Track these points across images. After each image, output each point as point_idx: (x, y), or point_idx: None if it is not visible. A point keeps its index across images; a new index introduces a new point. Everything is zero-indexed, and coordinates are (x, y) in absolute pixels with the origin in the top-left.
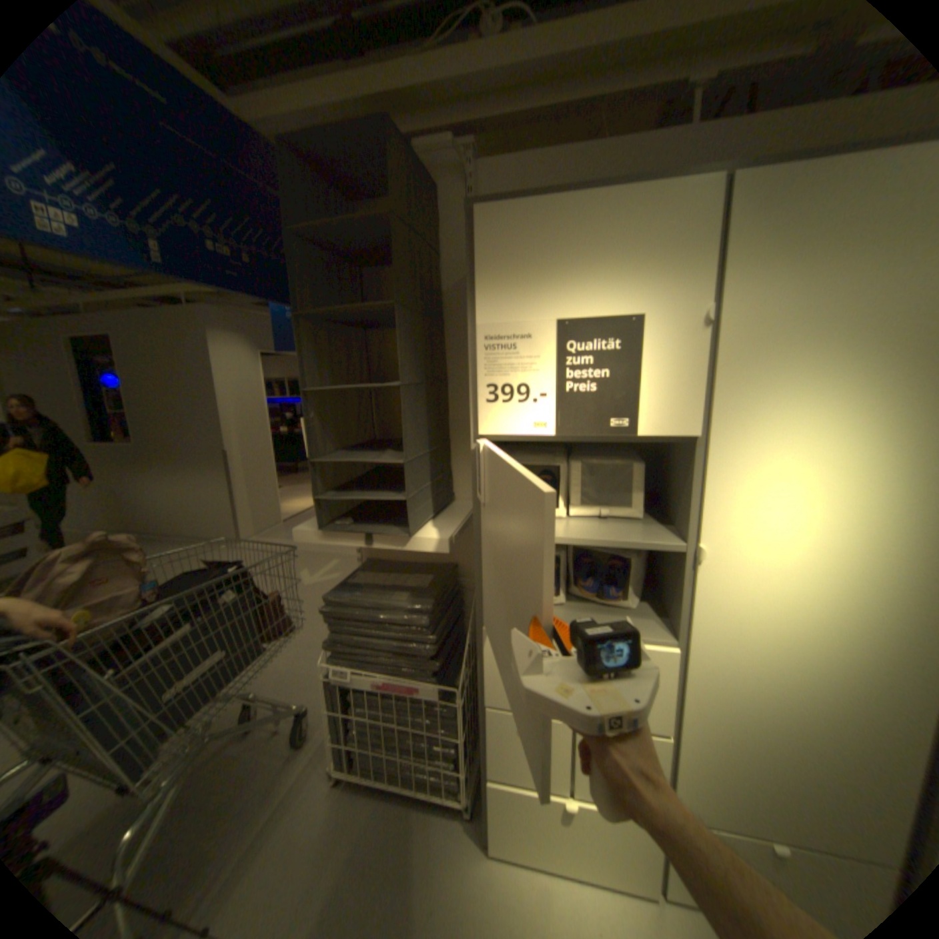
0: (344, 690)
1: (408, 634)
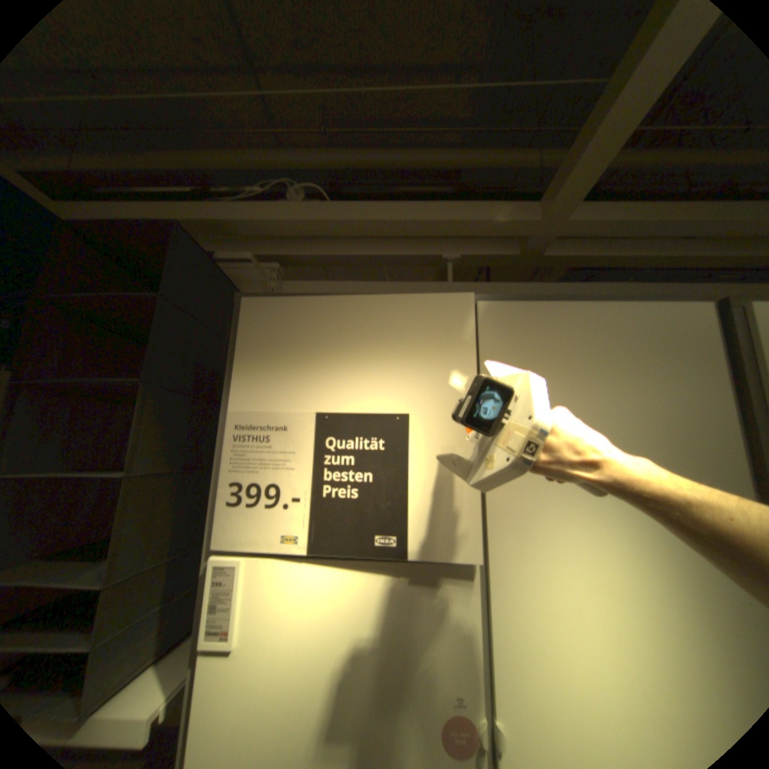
0: None
1: None
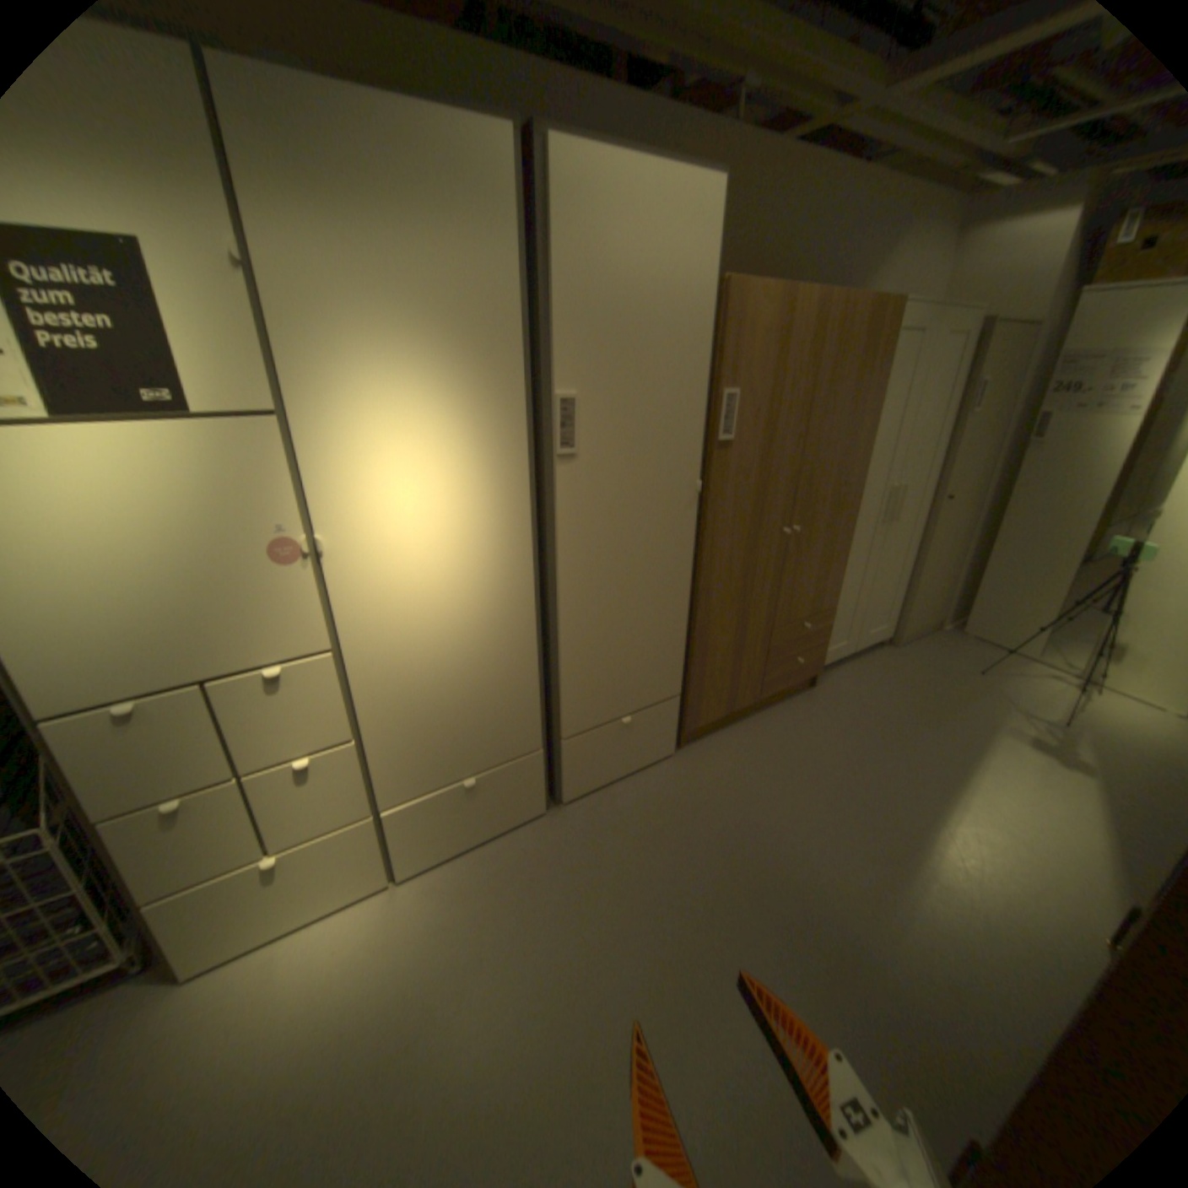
0: None
1: None
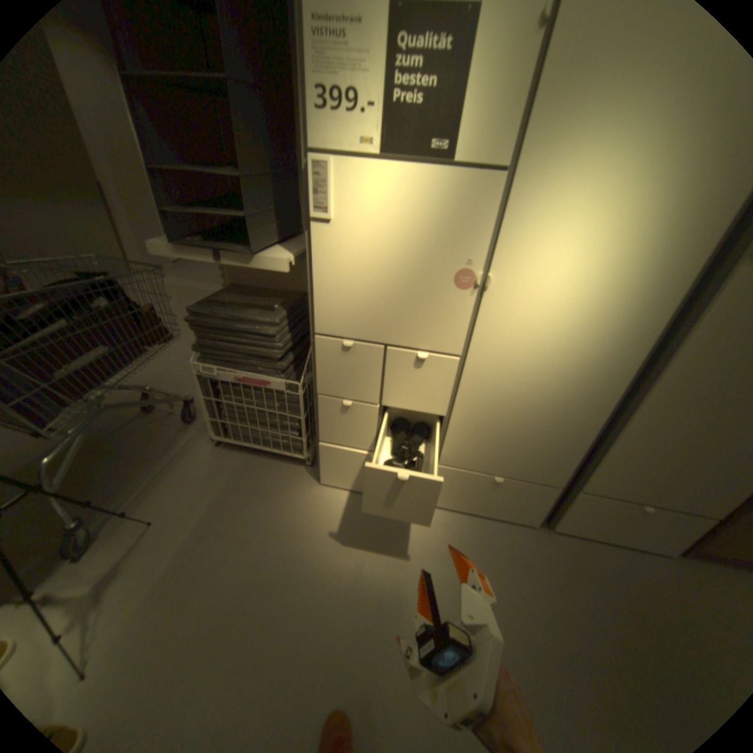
0: (215, 382)
1: (260, 341)
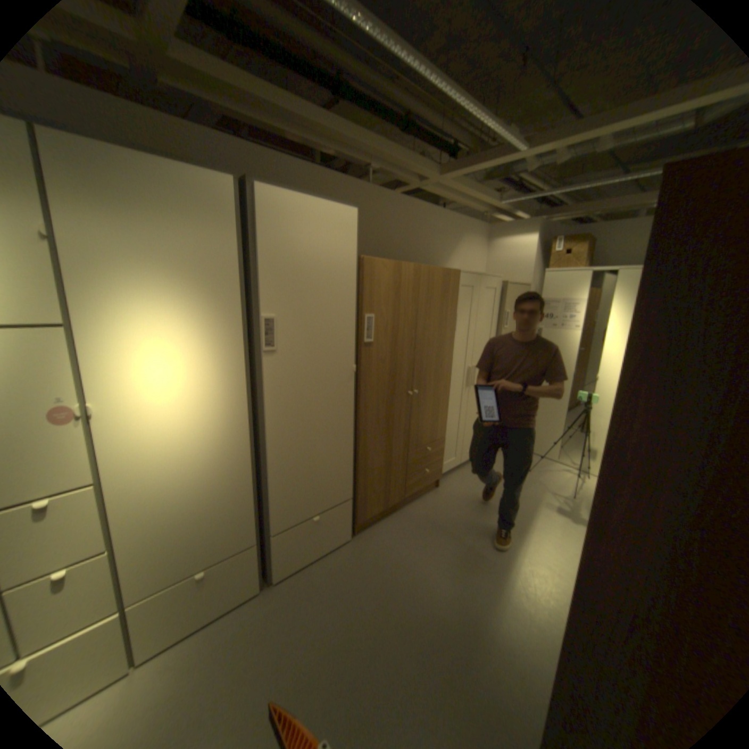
0: None
1: None
